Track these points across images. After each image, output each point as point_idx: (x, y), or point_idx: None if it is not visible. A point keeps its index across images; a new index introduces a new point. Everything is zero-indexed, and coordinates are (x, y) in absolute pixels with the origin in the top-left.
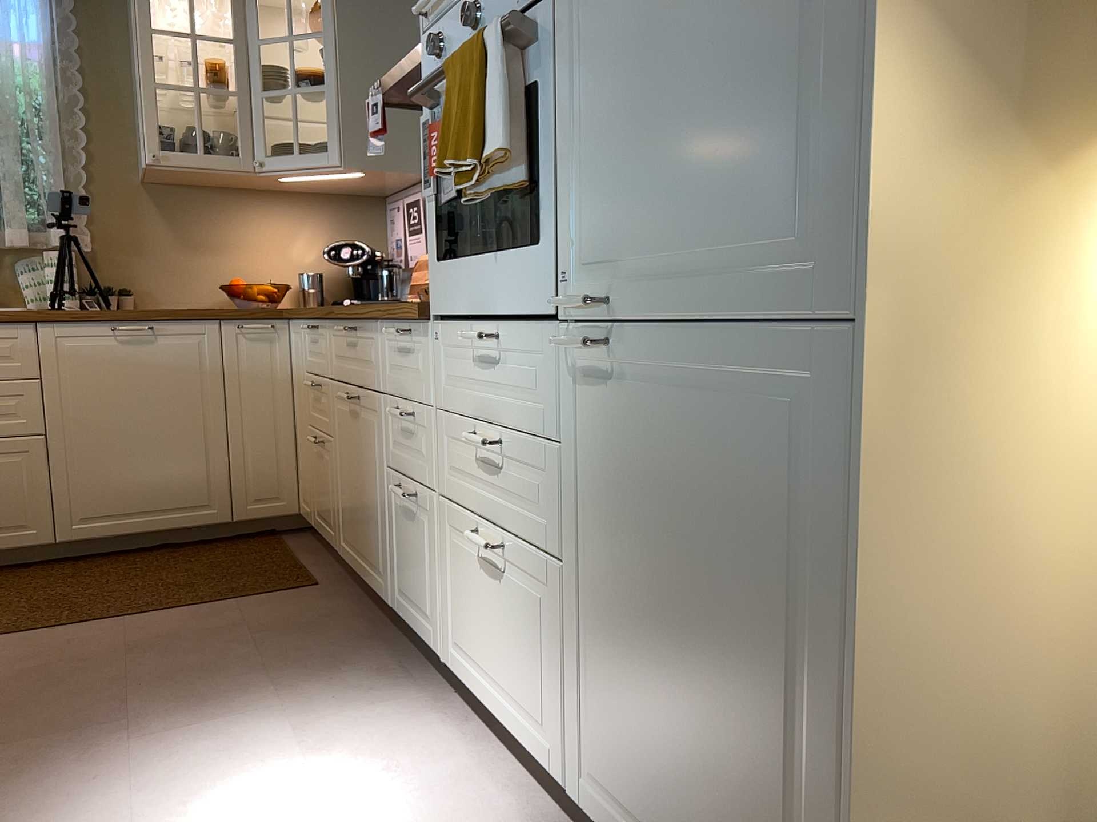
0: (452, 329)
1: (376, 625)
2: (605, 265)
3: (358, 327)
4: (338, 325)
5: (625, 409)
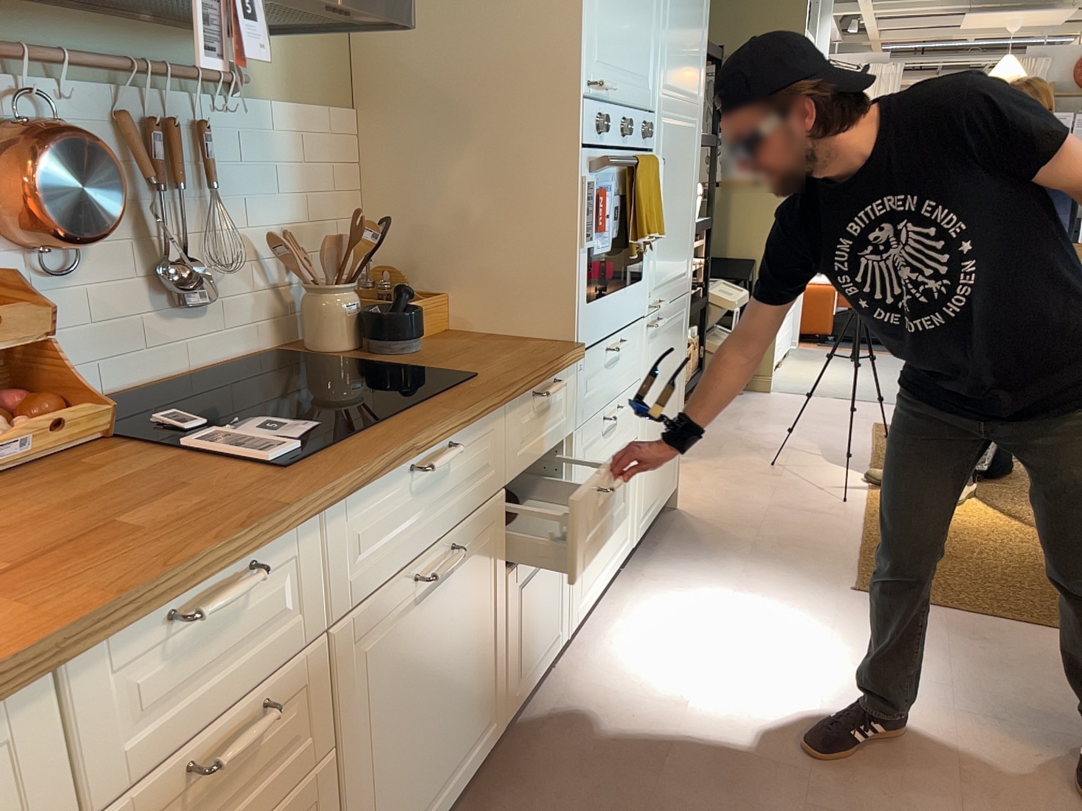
0: (590, 355)
1: (475, 808)
2: (658, 286)
3: (457, 438)
4: (379, 486)
5: (659, 343)
